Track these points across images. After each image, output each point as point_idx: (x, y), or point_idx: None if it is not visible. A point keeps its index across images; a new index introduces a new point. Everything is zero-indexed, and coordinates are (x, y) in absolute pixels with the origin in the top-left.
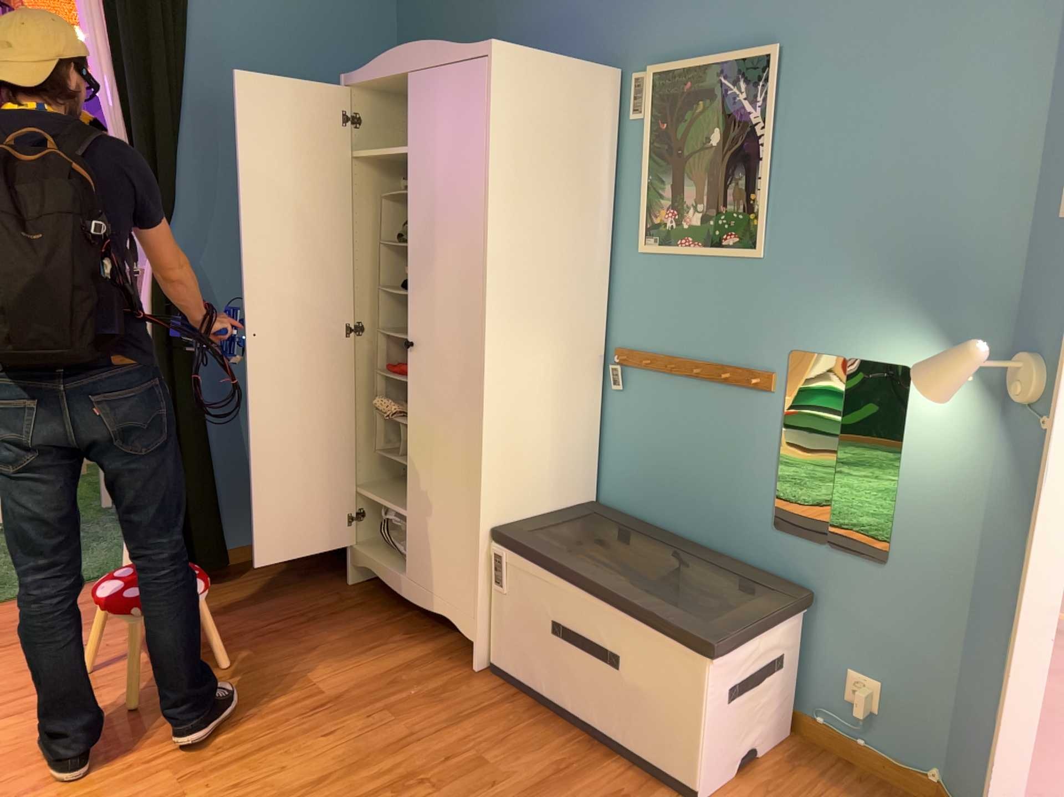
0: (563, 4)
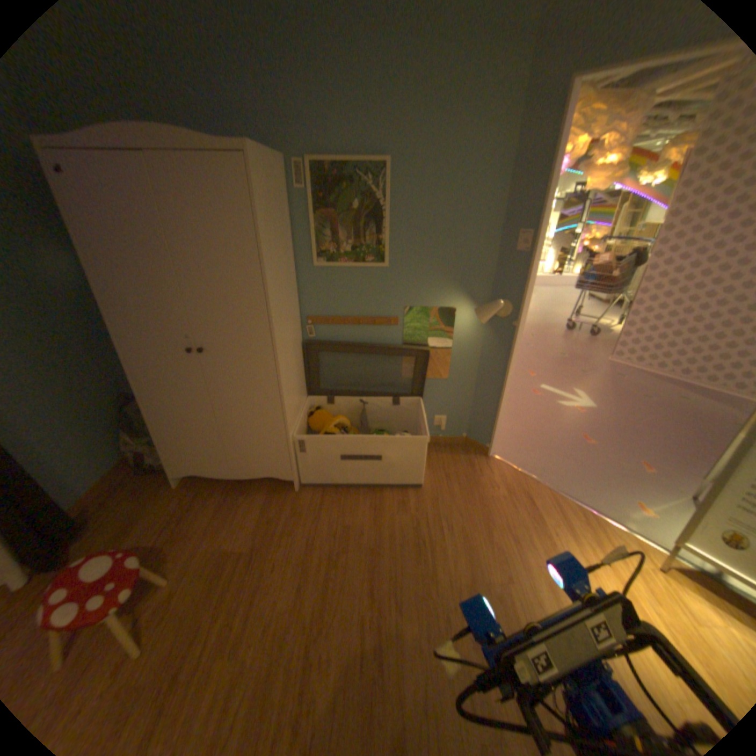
0: (218, 94)
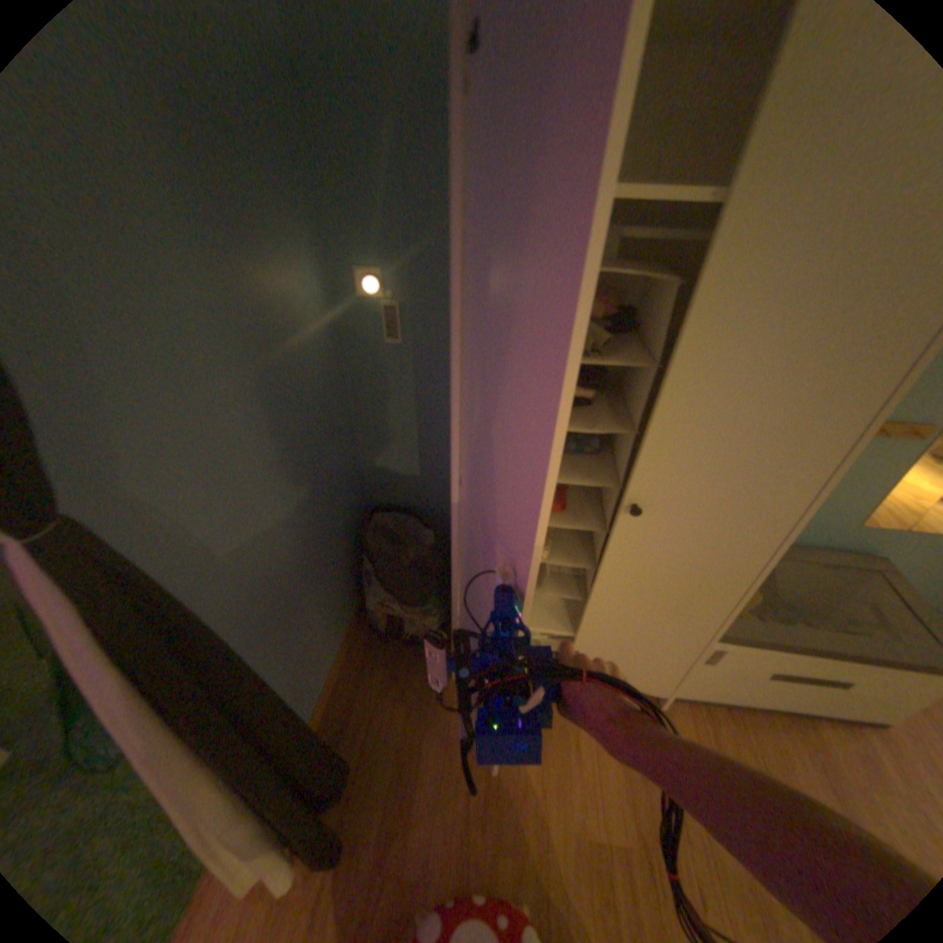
0: None
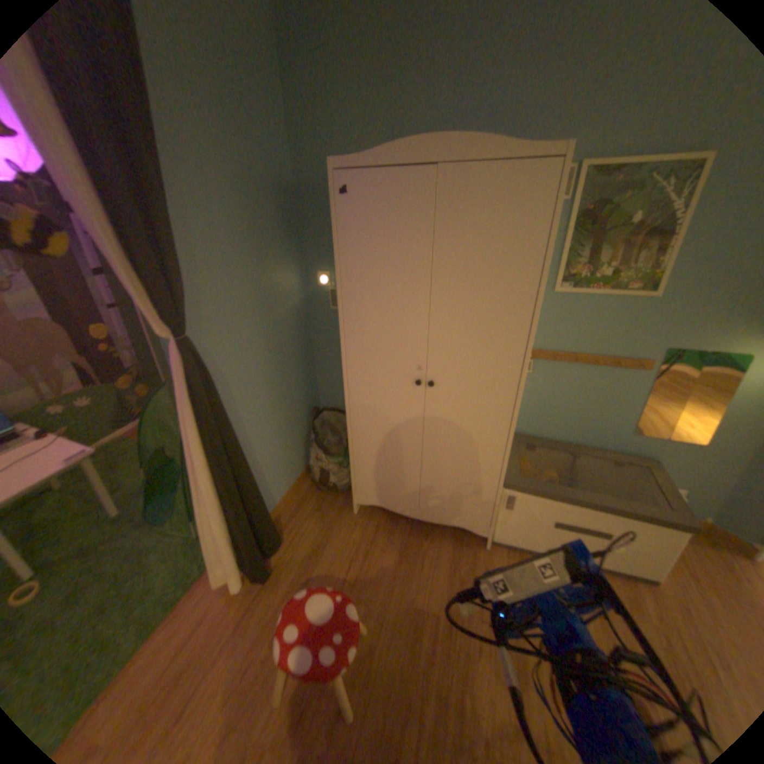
0: (492, 94)
